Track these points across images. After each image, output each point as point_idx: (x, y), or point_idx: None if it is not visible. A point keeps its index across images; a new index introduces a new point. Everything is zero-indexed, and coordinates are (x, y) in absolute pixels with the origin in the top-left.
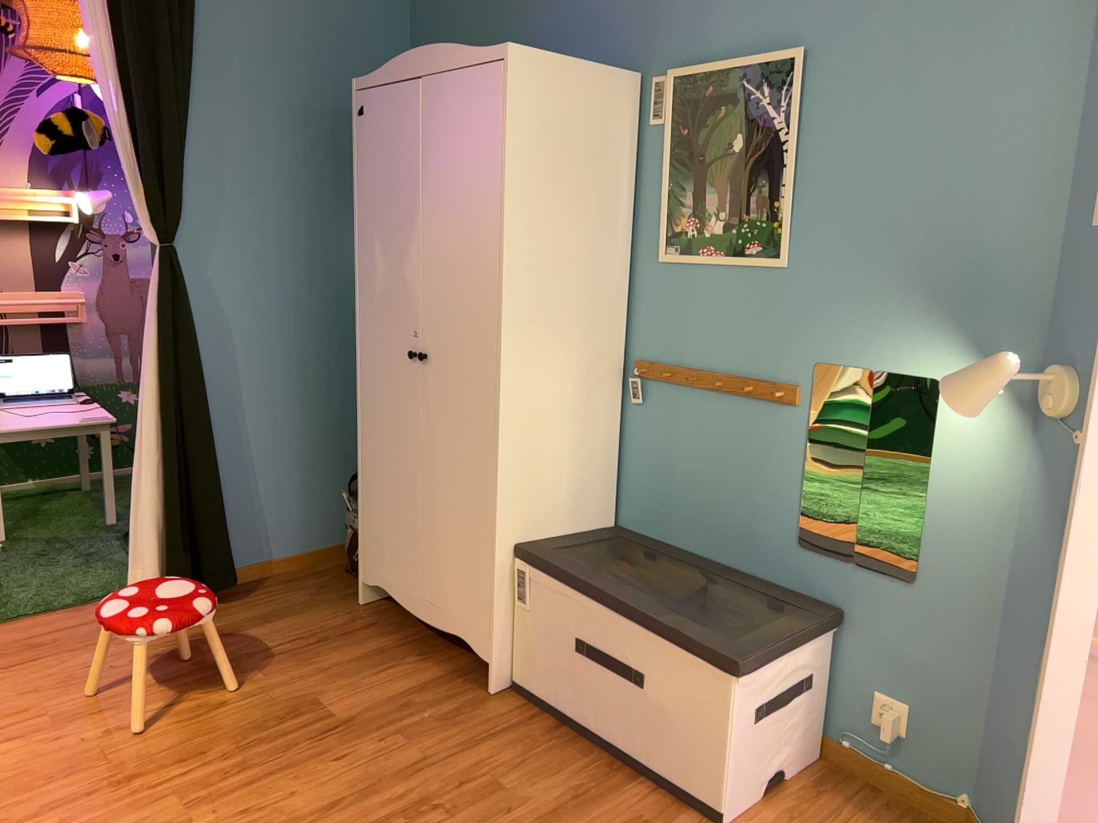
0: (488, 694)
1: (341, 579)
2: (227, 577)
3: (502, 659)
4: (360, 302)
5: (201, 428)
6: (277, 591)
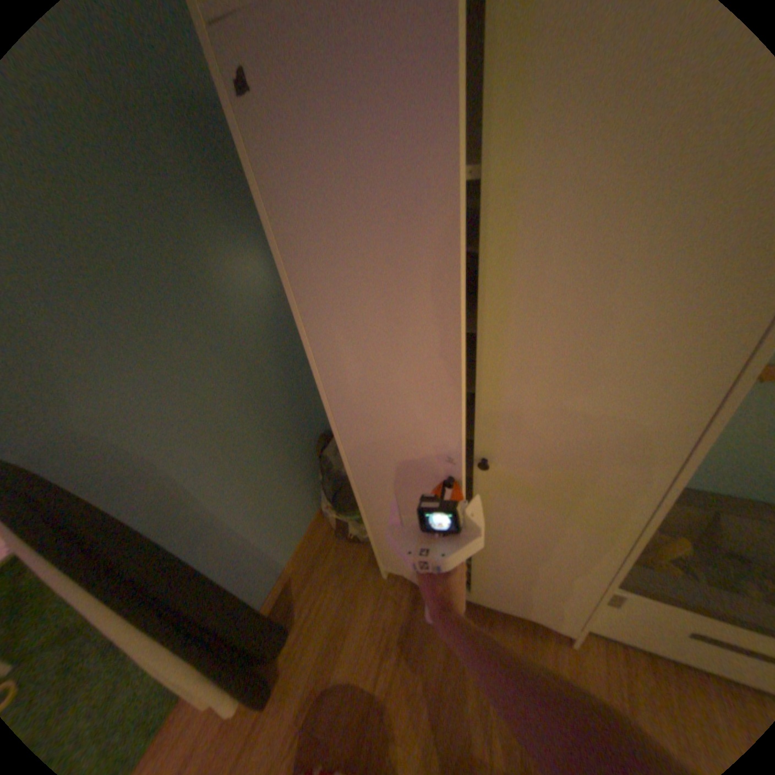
0: (576, 652)
1: (346, 550)
2: (283, 638)
3: (587, 631)
4: (335, 396)
5: (200, 593)
6: (313, 599)
